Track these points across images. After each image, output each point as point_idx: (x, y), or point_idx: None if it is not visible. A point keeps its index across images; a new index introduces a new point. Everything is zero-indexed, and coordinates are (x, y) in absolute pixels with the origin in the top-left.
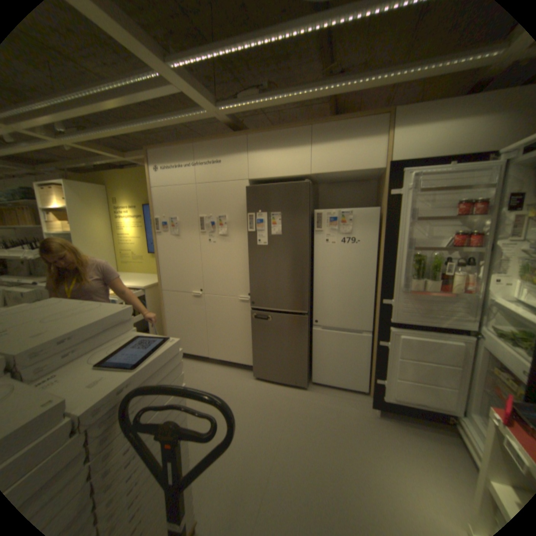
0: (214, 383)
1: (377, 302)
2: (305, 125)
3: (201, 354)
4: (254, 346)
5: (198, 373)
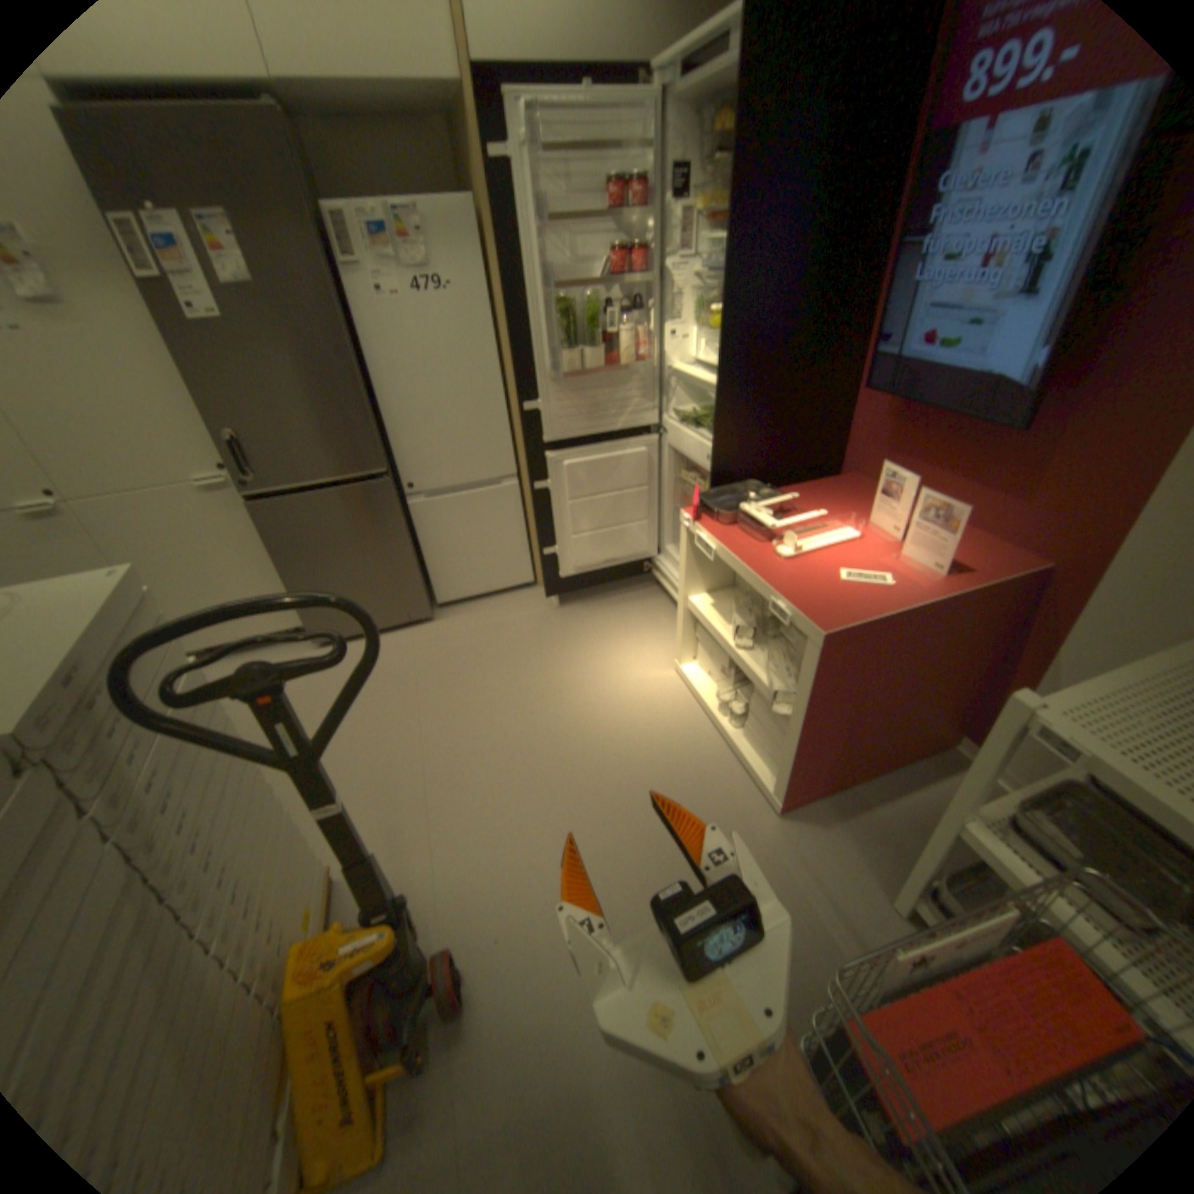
0: None
1: (512, 417)
2: None
3: None
4: (290, 582)
5: None
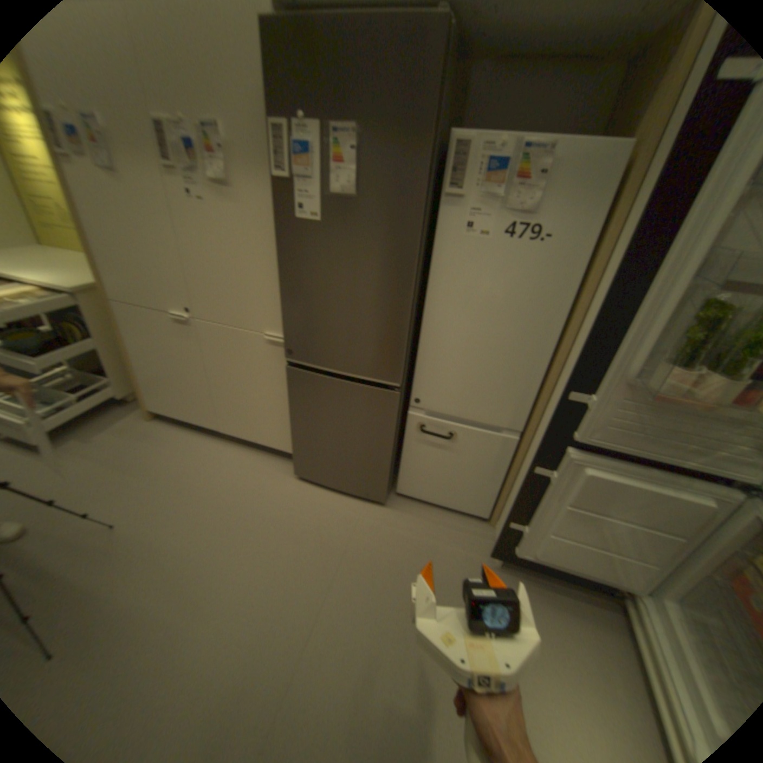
0: (221, 481)
1: (546, 380)
2: None
3: (203, 425)
4: (294, 429)
5: (197, 457)
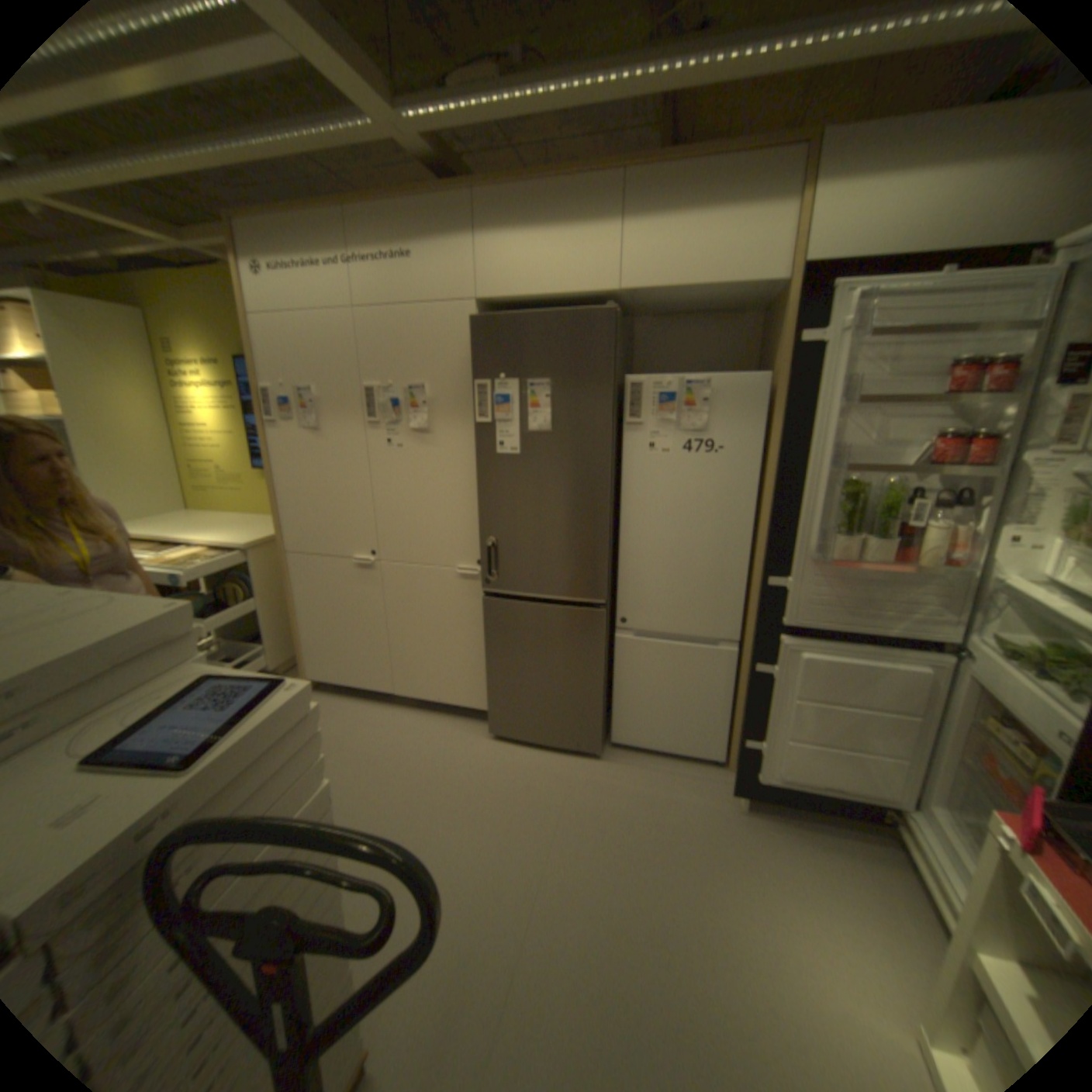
0: (404, 748)
1: (751, 581)
2: (608, 166)
3: (376, 688)
4: (491, 672)
5: (371, 726)
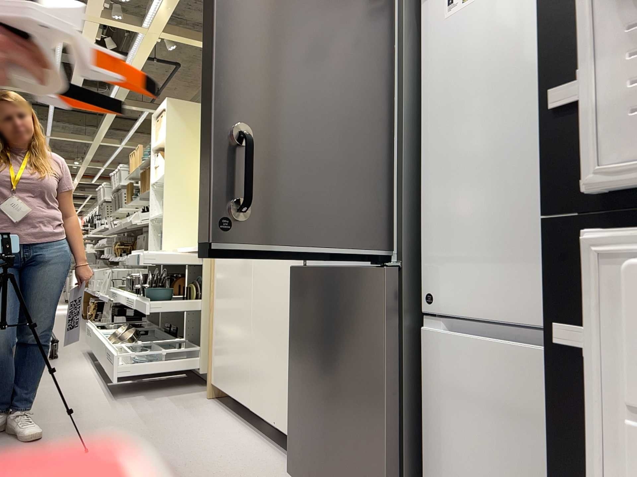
0: (209, 458)
1: None
2: None
3: (241, 401)
4: (292, 377)
5: (212, 434)
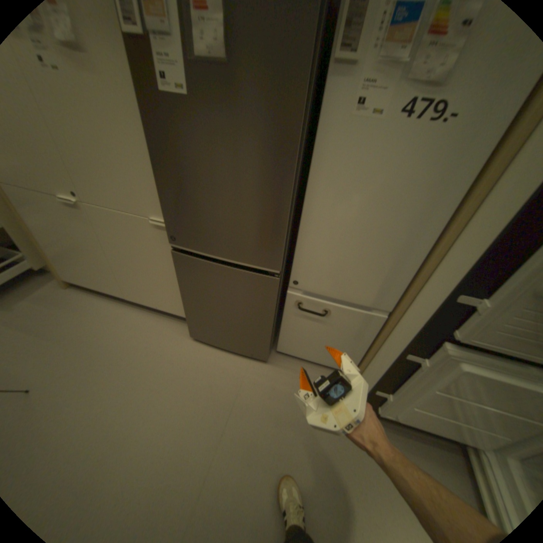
0: (129, 343)
1: (421, 268)
2: None
3: (112, 293)
4: (187, 303)
5: (108, 322)
